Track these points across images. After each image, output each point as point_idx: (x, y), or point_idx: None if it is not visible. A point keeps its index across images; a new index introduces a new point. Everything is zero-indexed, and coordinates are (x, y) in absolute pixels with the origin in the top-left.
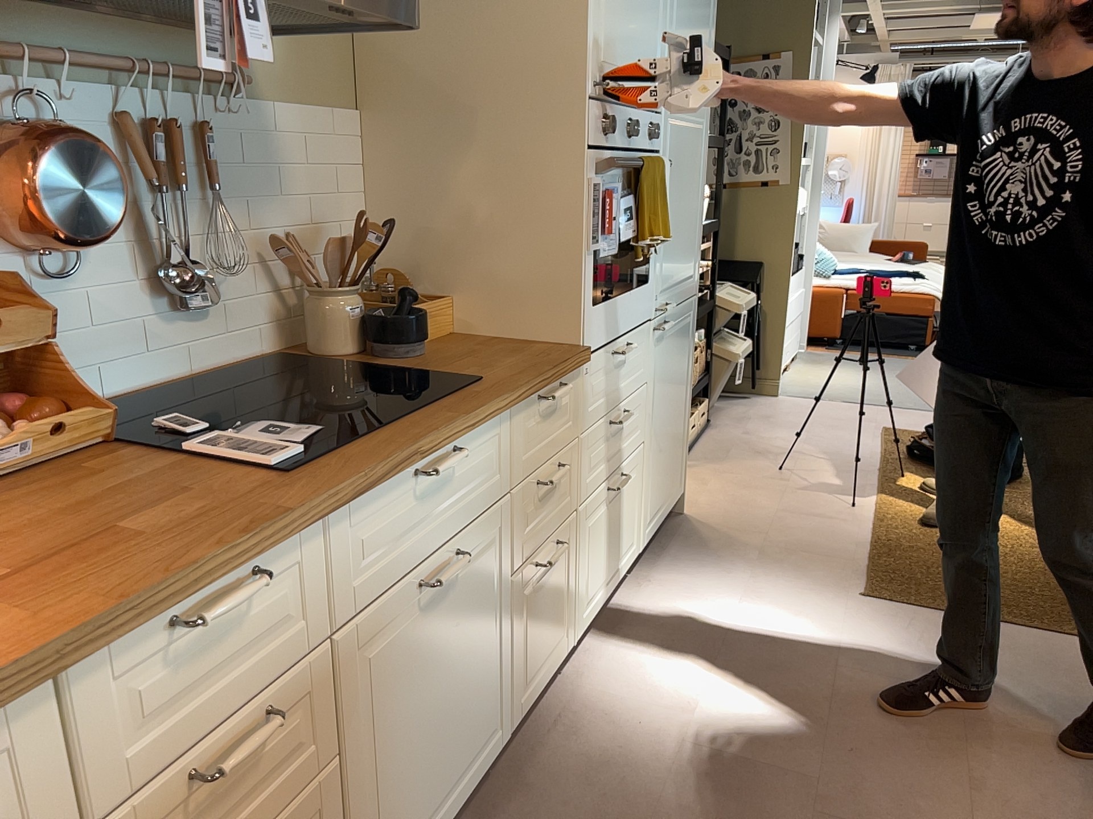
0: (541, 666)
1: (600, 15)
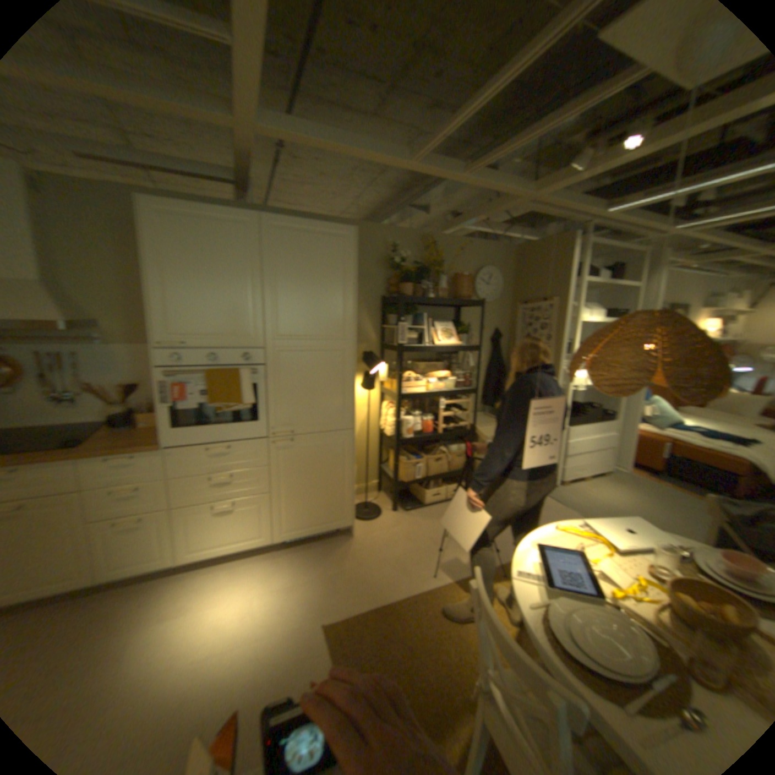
0: (127, 568)
1: (155, 316)
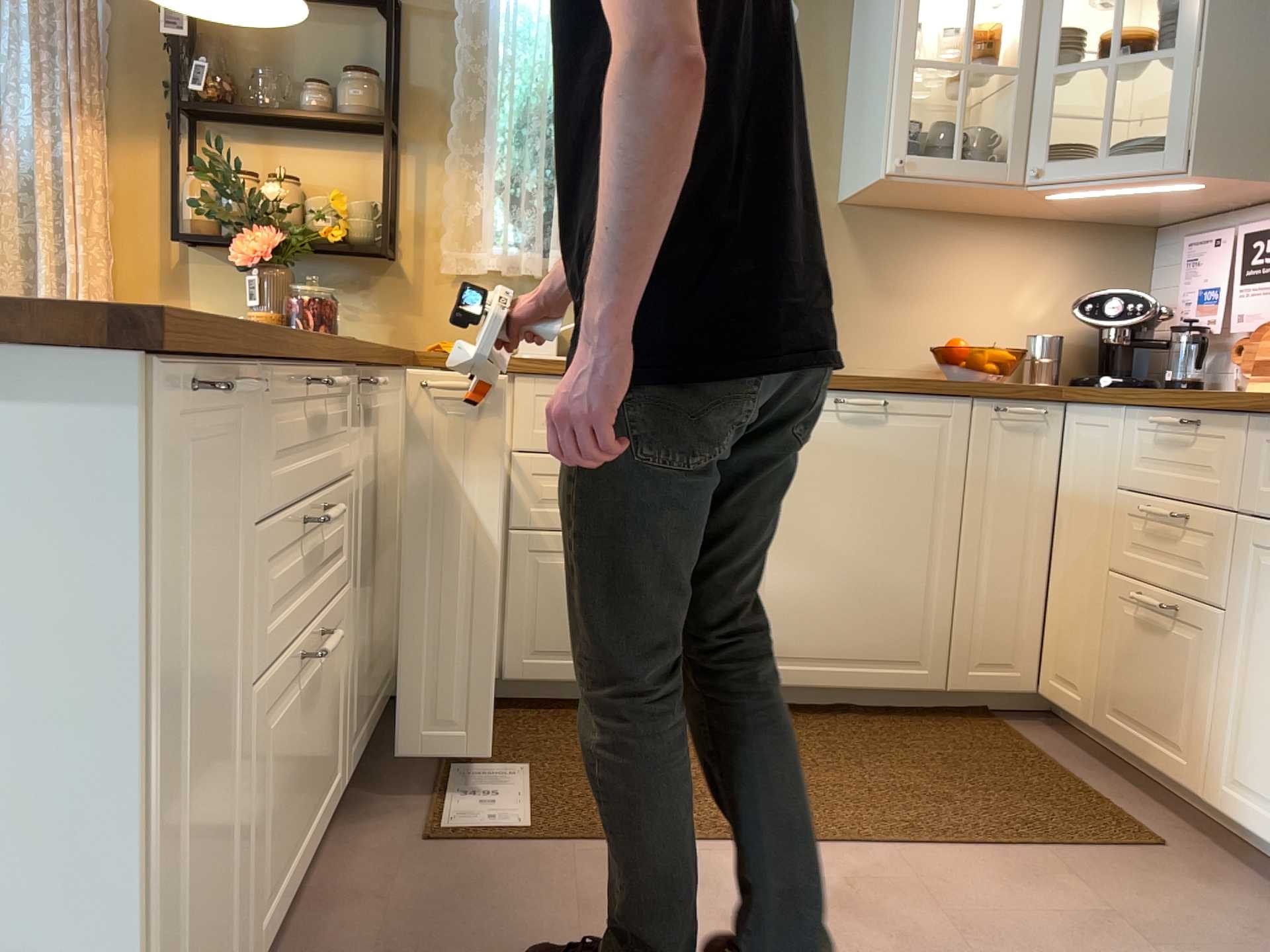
0: None
1: None
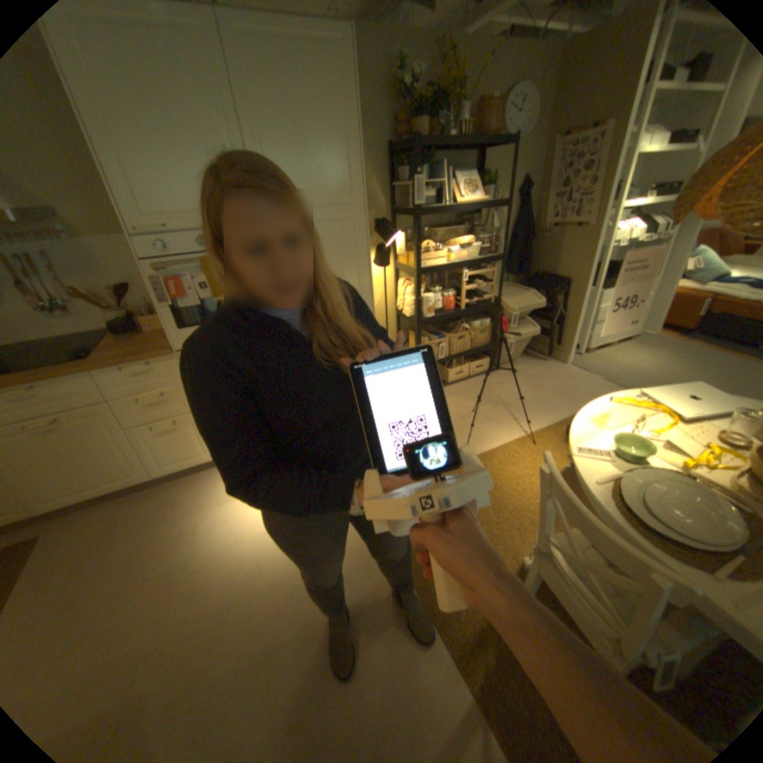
0: (179, 462)
1: (122, 192)
